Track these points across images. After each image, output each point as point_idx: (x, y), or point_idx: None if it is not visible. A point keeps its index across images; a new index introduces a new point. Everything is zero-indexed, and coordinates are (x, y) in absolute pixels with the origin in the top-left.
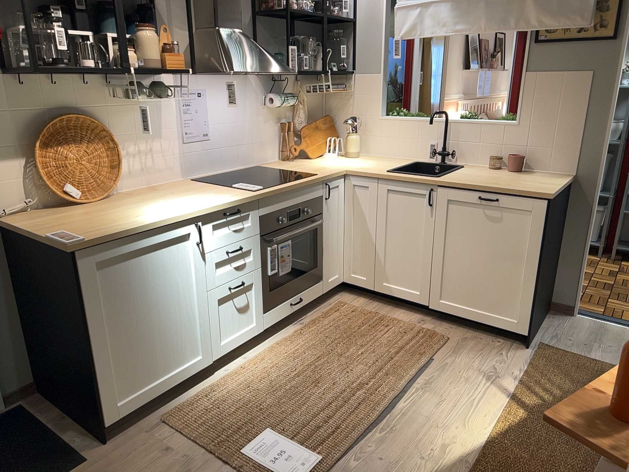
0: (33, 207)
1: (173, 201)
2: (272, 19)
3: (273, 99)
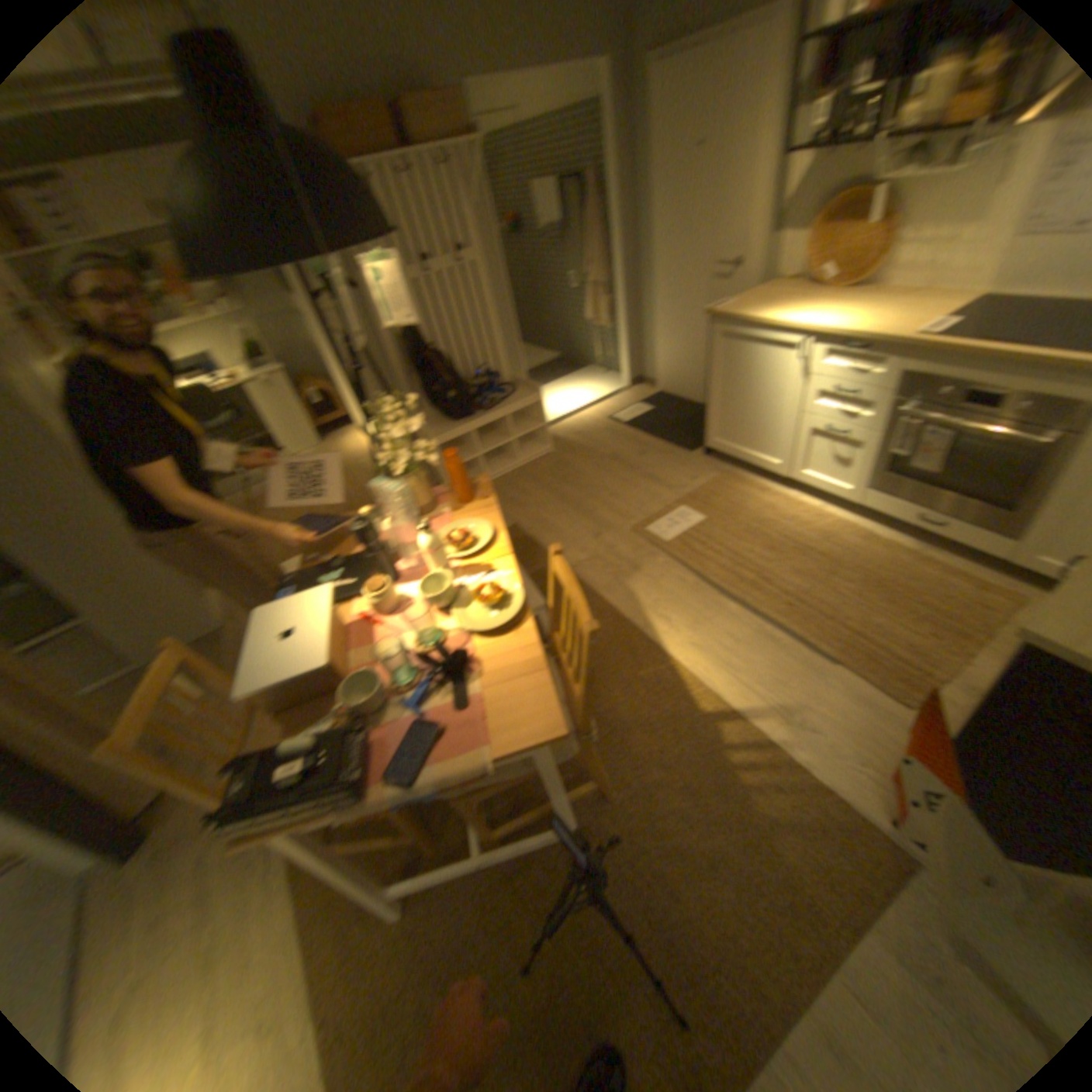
0: (806, 276)
1: (855, 308)
2: None
3: None
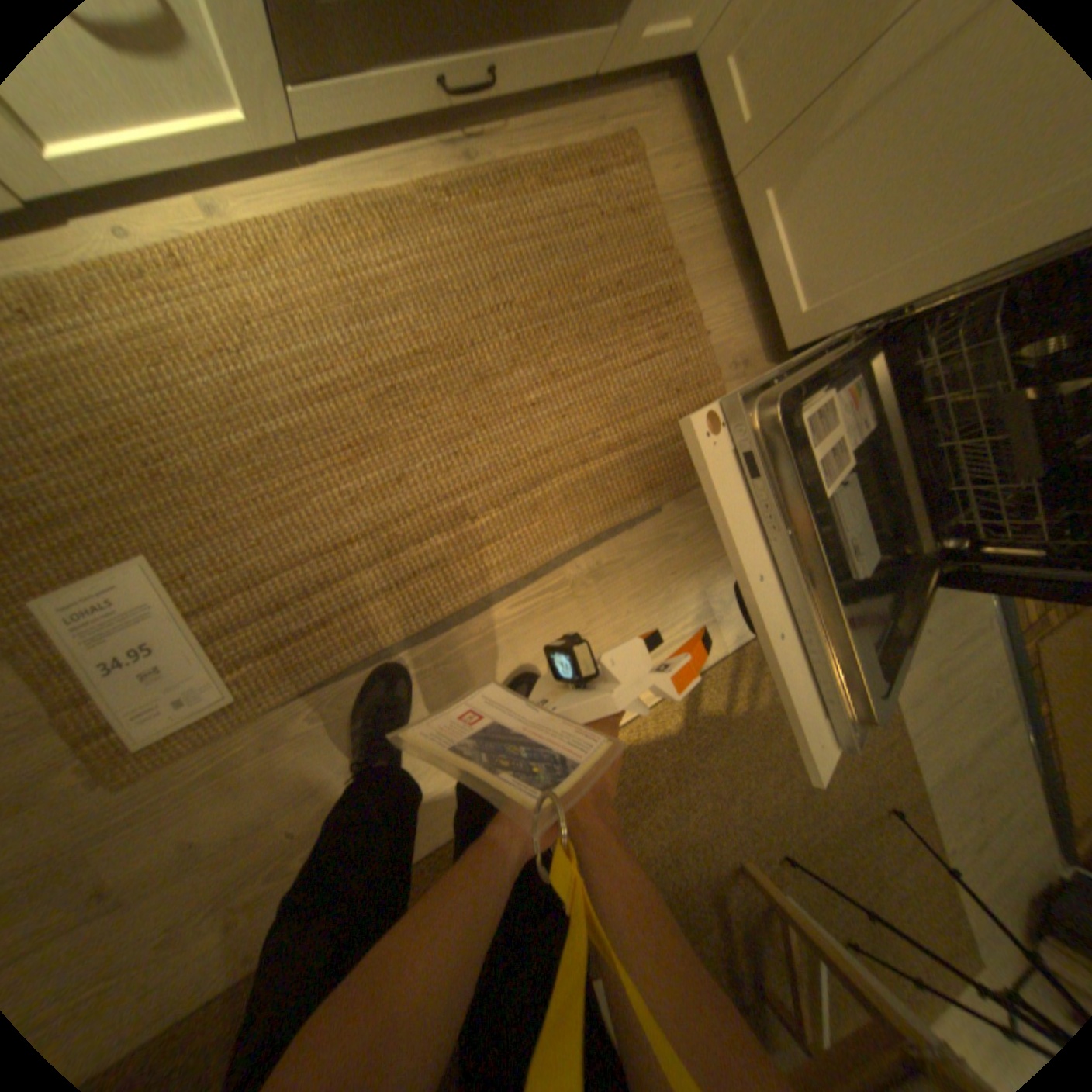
0: None
1: None
2: None
3: None
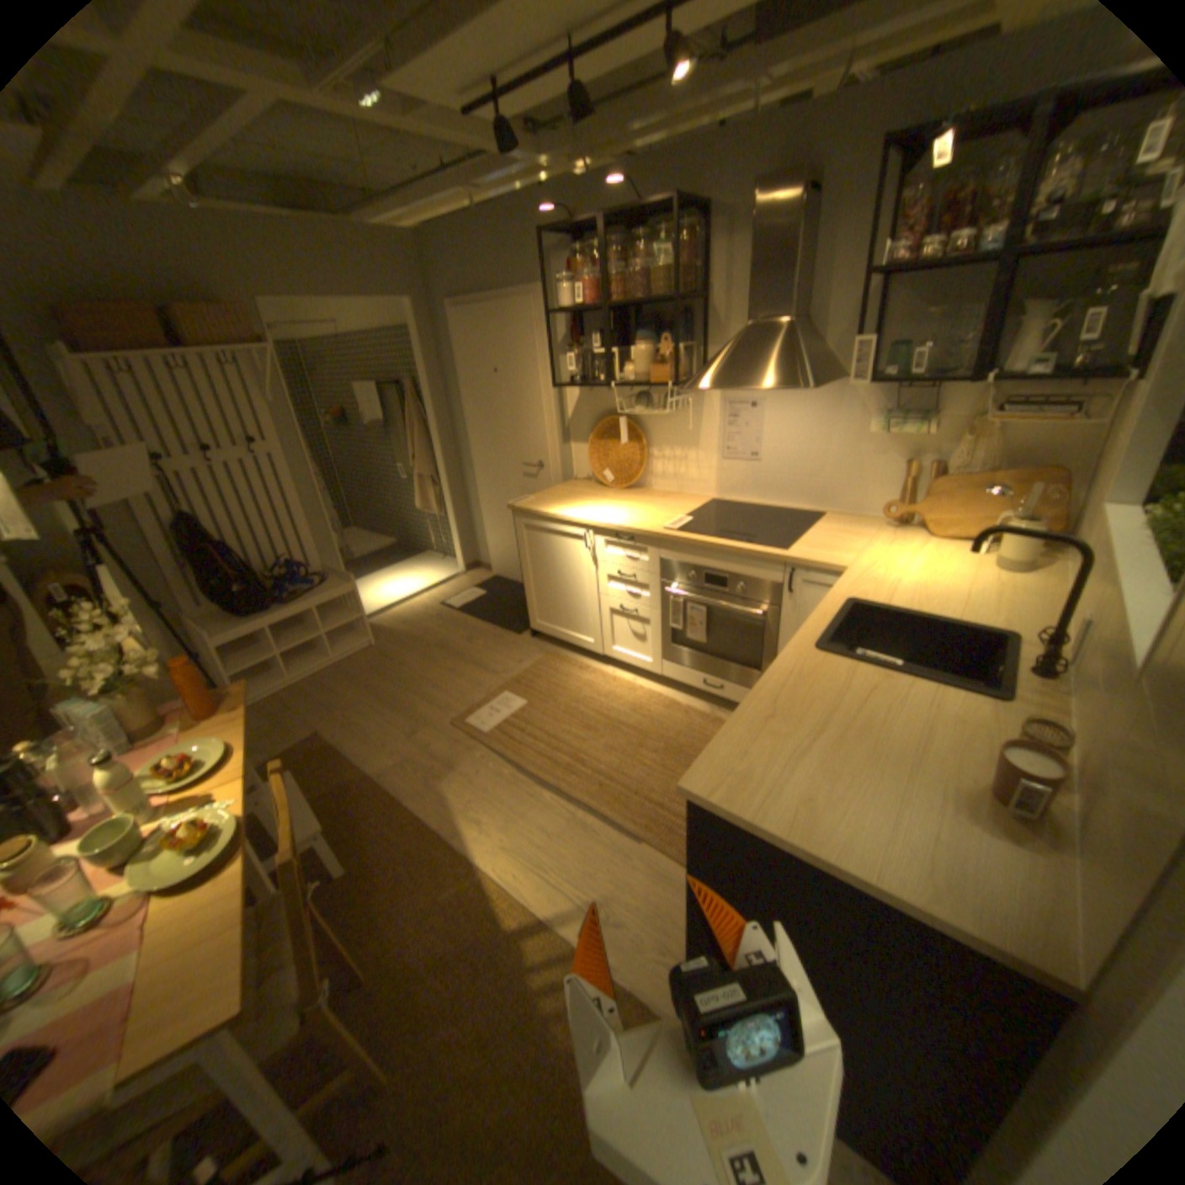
0: (593, 480)
1: (623, 508)
2: (937, 270)
3: (884, 419)
